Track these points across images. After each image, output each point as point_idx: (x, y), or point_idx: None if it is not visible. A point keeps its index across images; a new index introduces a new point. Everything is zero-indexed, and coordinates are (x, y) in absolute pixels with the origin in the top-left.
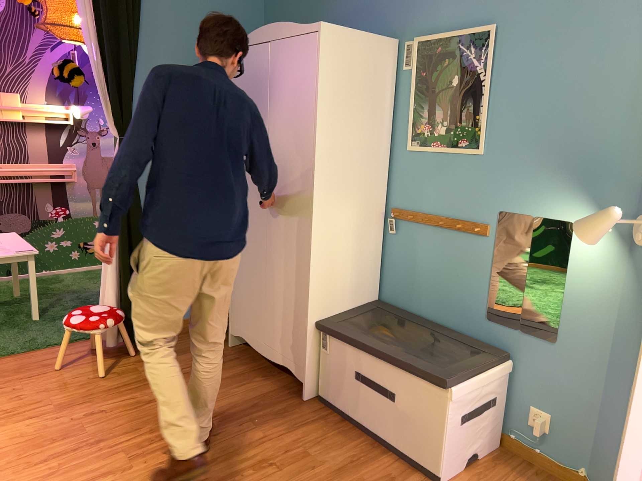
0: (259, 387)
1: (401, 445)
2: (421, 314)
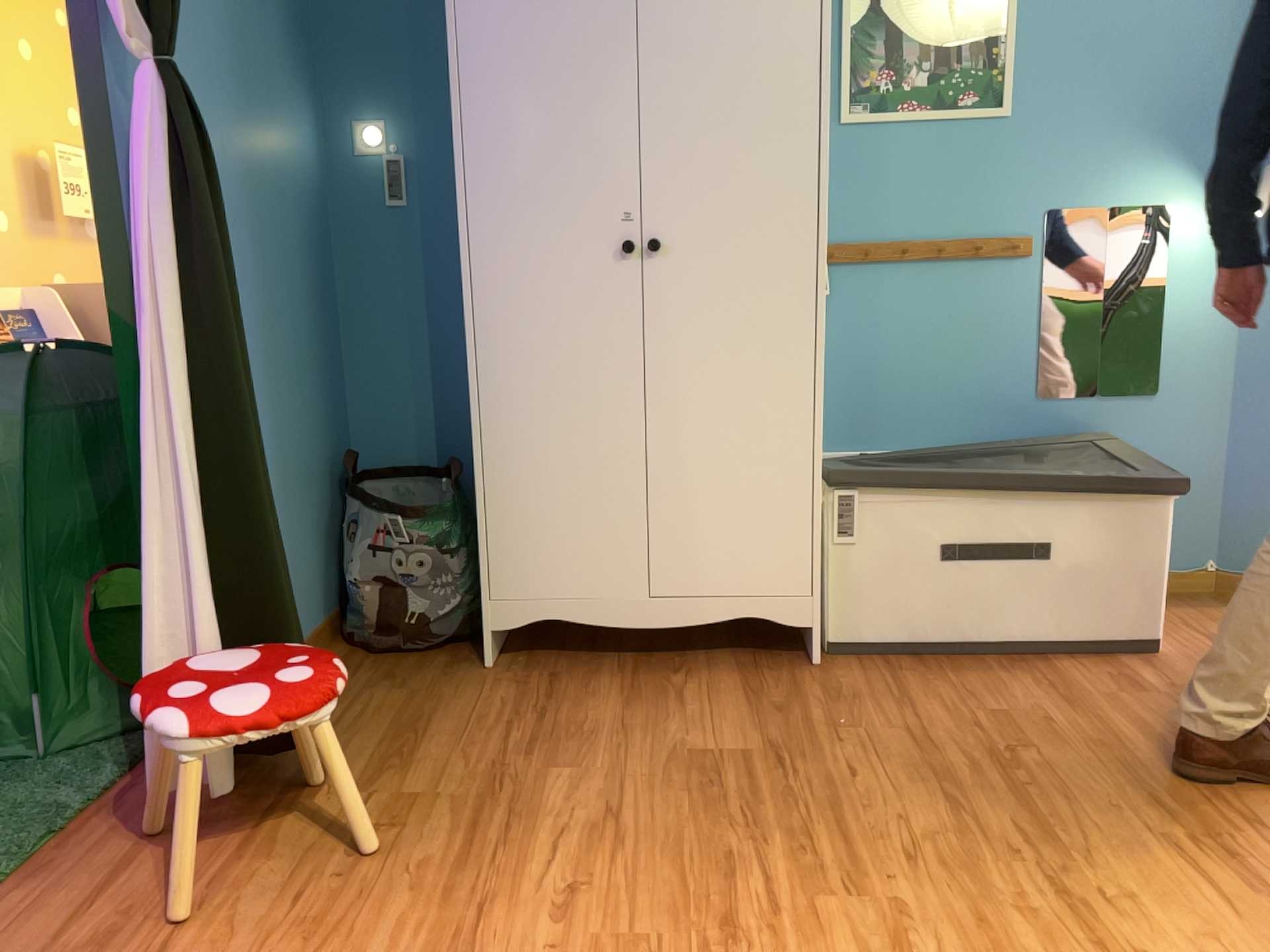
0: (710, 686)
1: (1071, 629)
2: (902, 434)
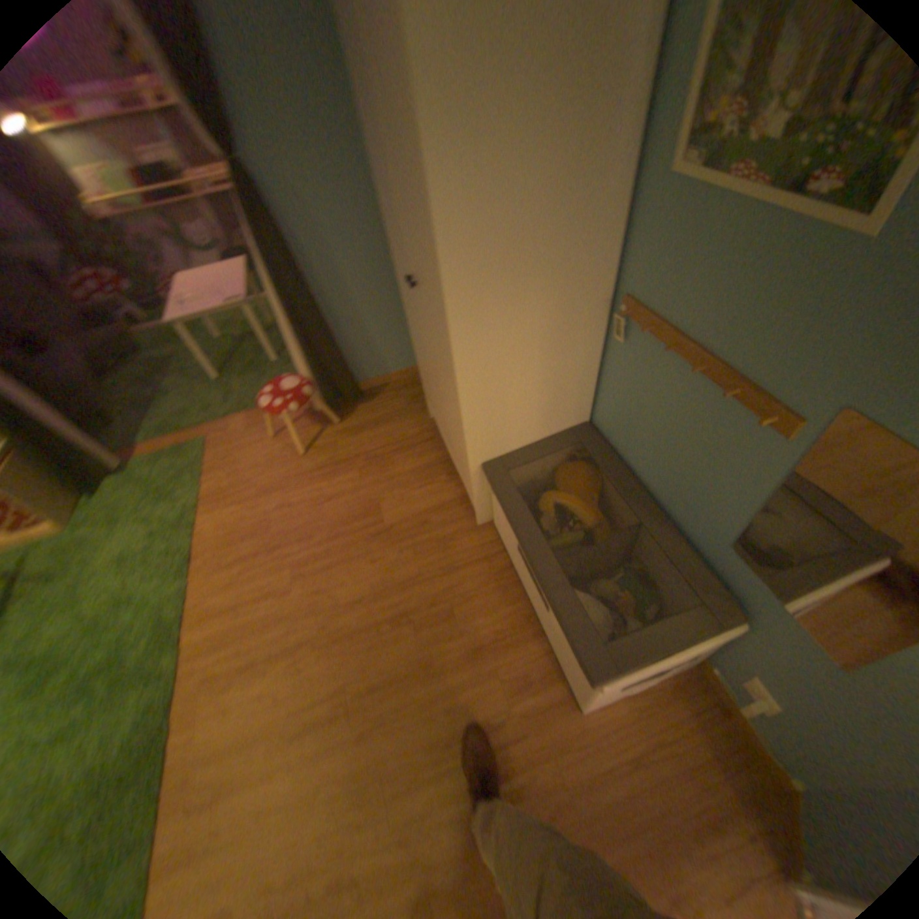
0: (440, 491)
1: (552, 646)
2: (640, 472)
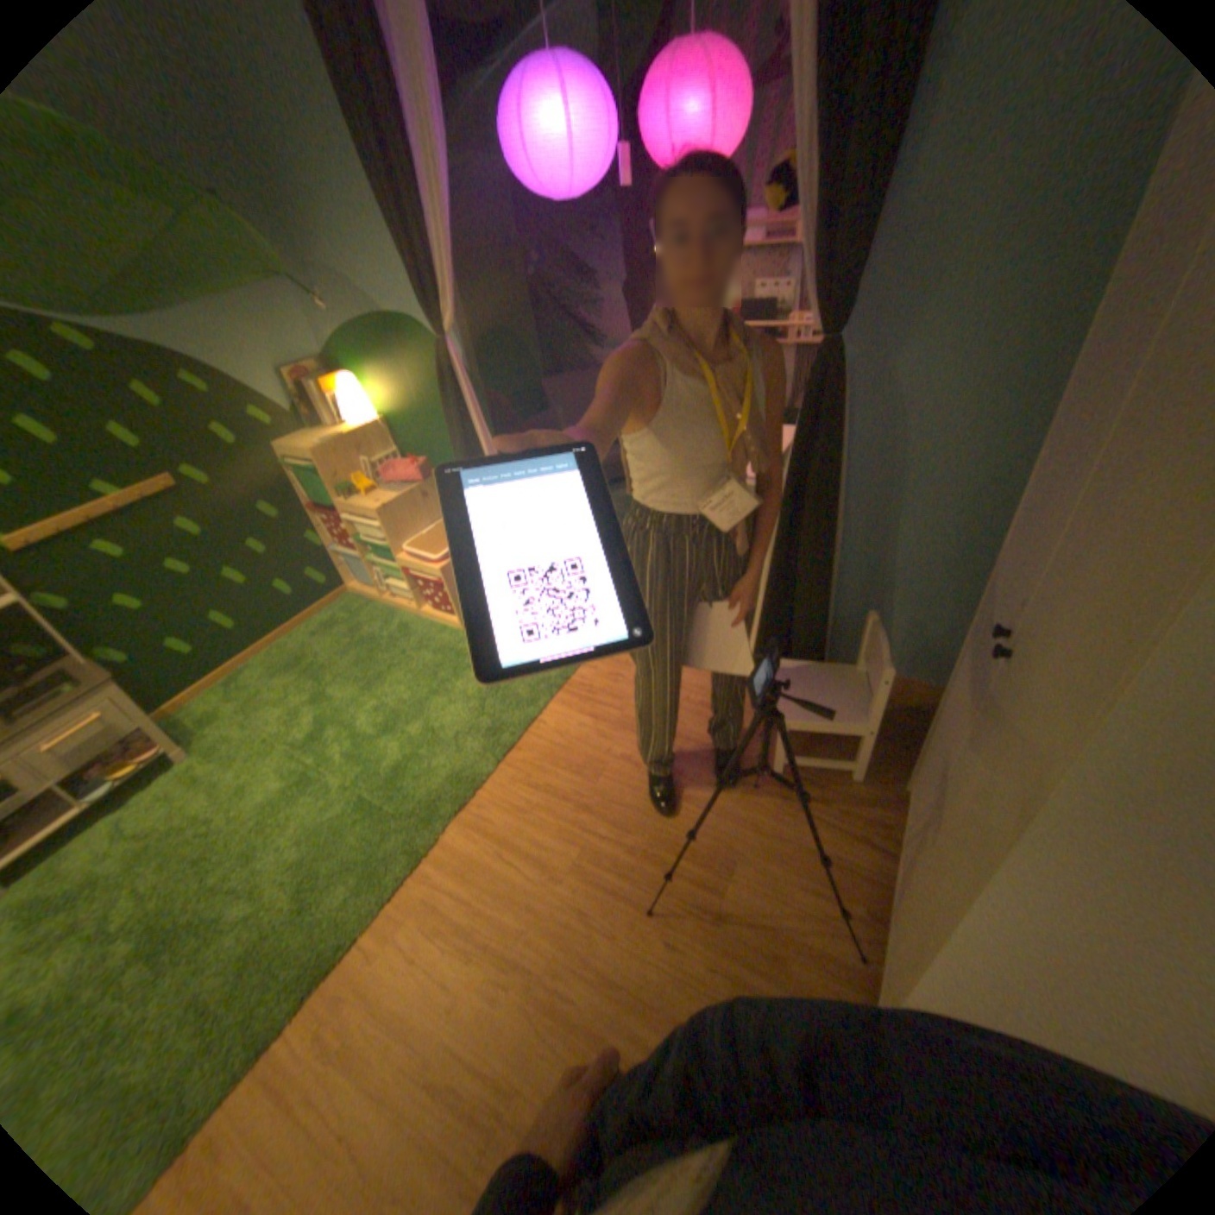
0: (835, 935)
1: None
2: None
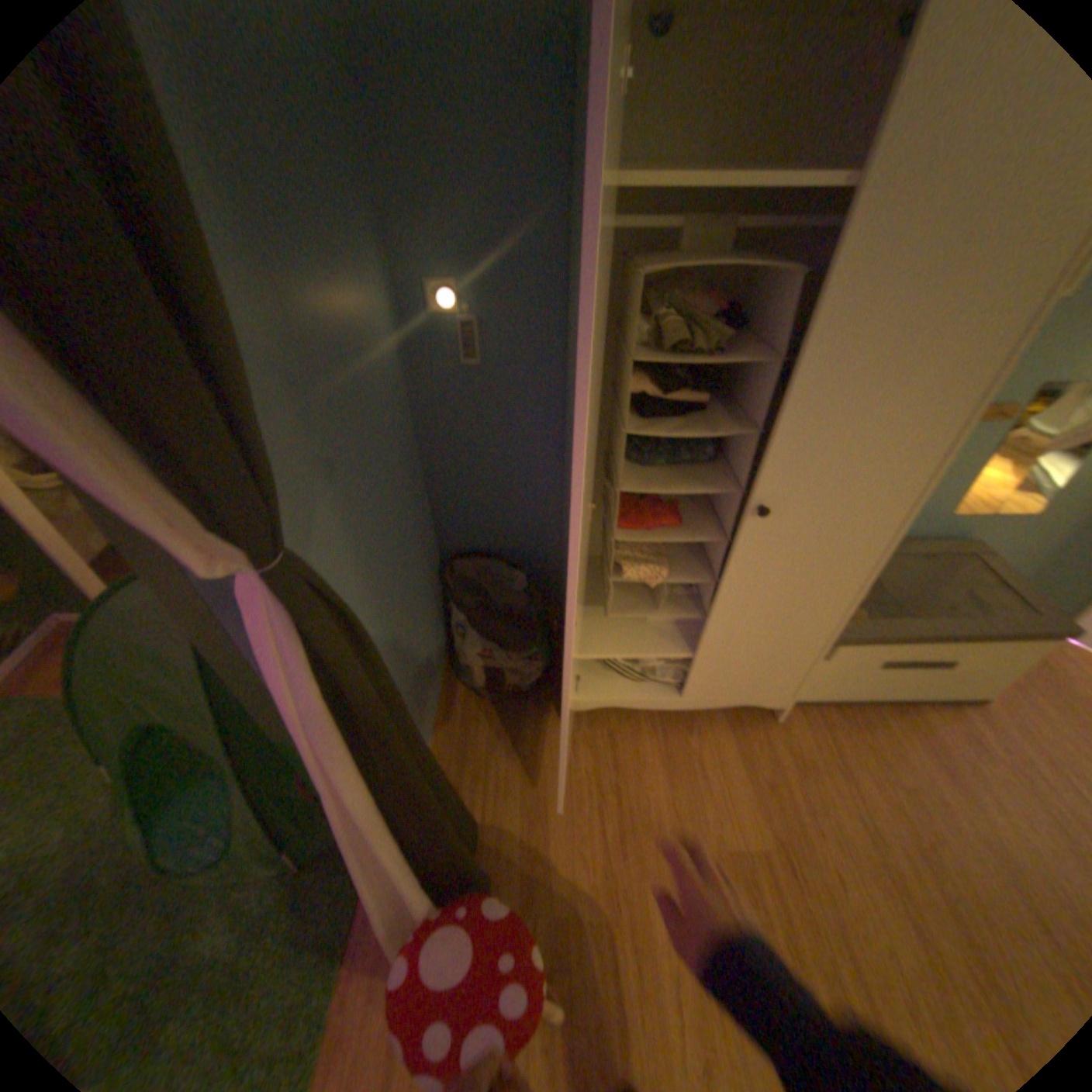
0: (716, 751)
1: (940, 696)
2: None
